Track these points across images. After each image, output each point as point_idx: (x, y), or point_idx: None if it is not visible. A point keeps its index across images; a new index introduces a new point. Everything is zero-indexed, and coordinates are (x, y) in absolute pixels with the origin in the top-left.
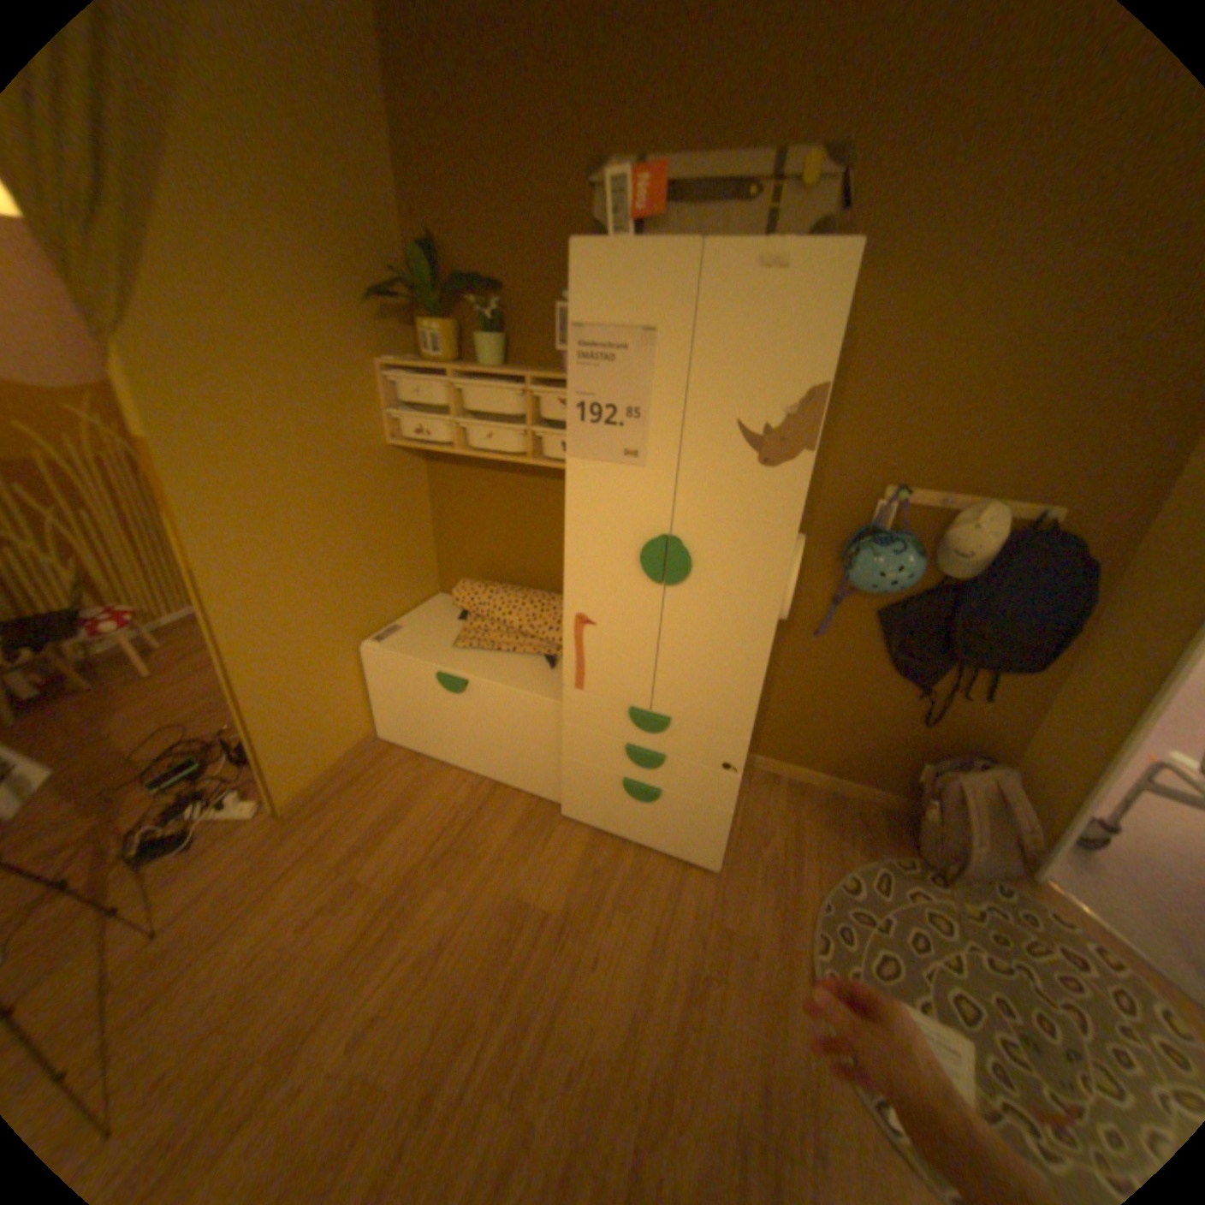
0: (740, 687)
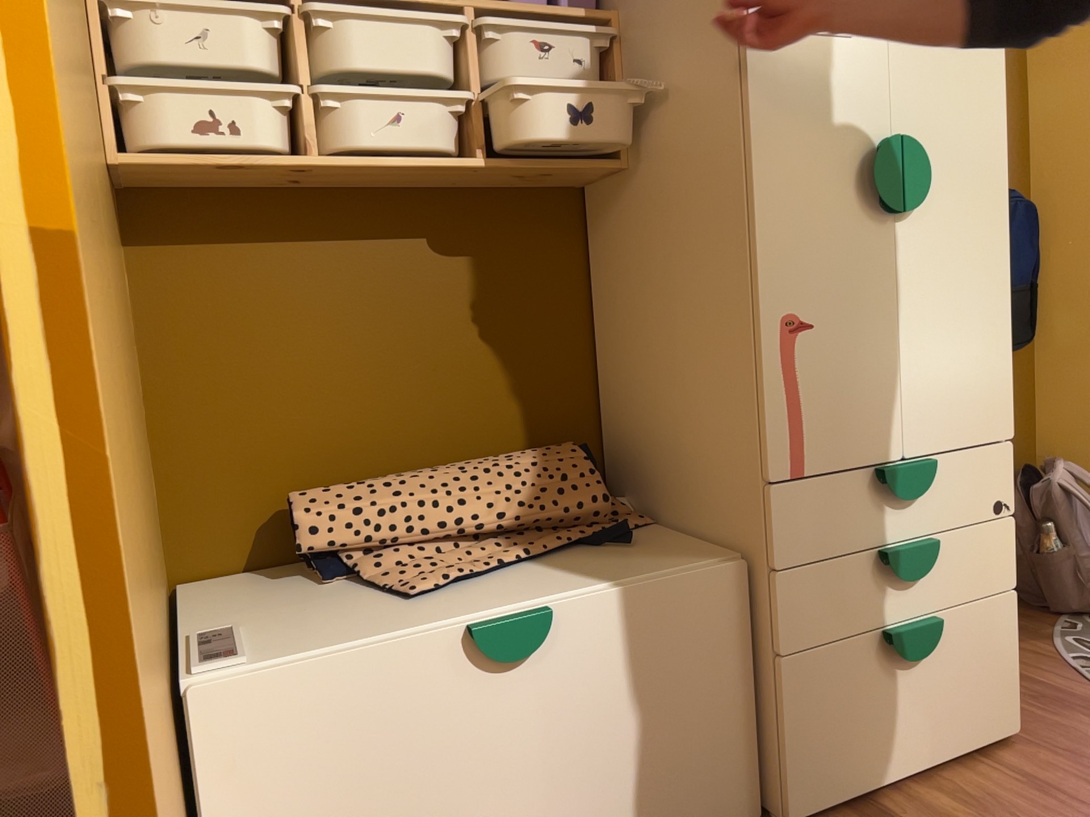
0: (995, 354)
